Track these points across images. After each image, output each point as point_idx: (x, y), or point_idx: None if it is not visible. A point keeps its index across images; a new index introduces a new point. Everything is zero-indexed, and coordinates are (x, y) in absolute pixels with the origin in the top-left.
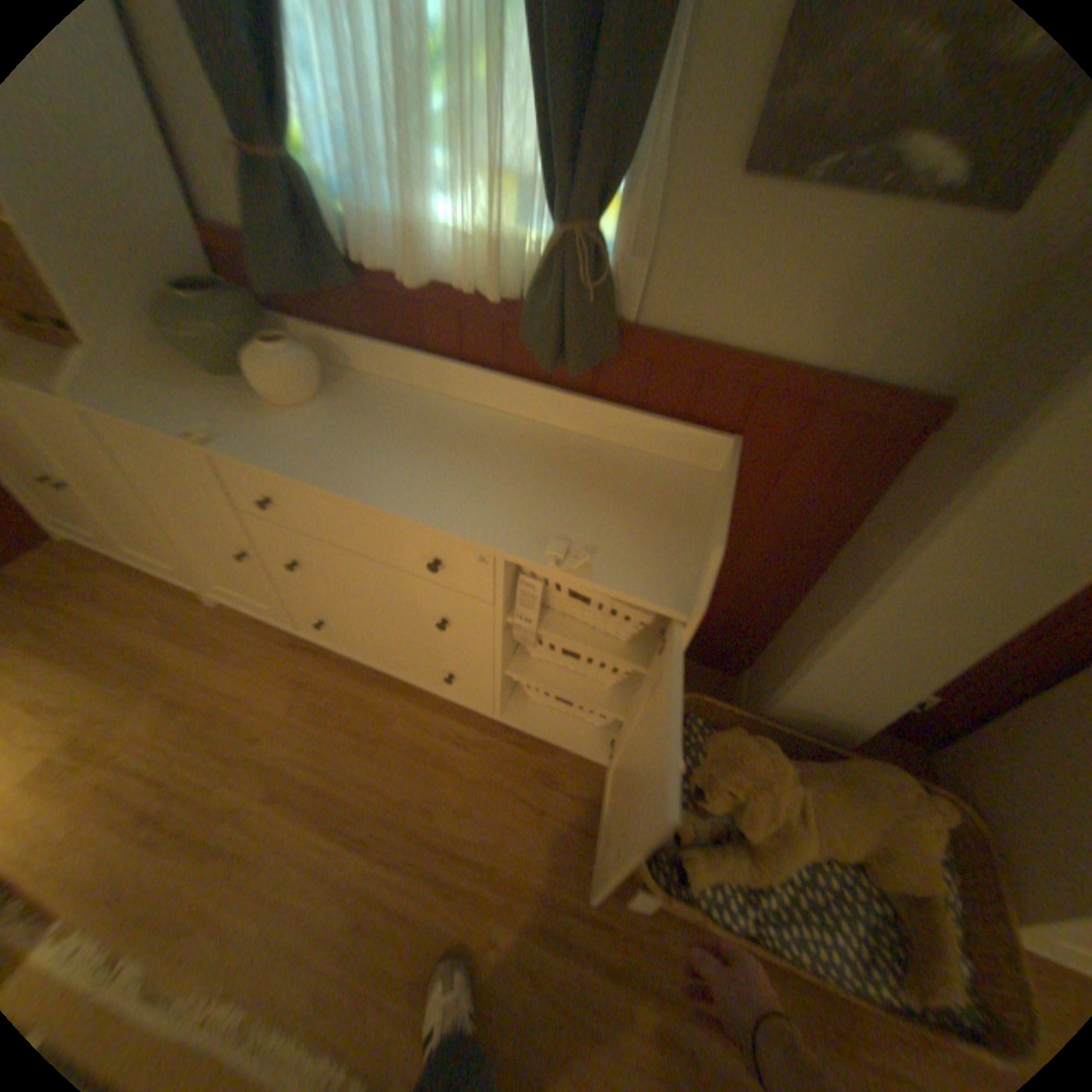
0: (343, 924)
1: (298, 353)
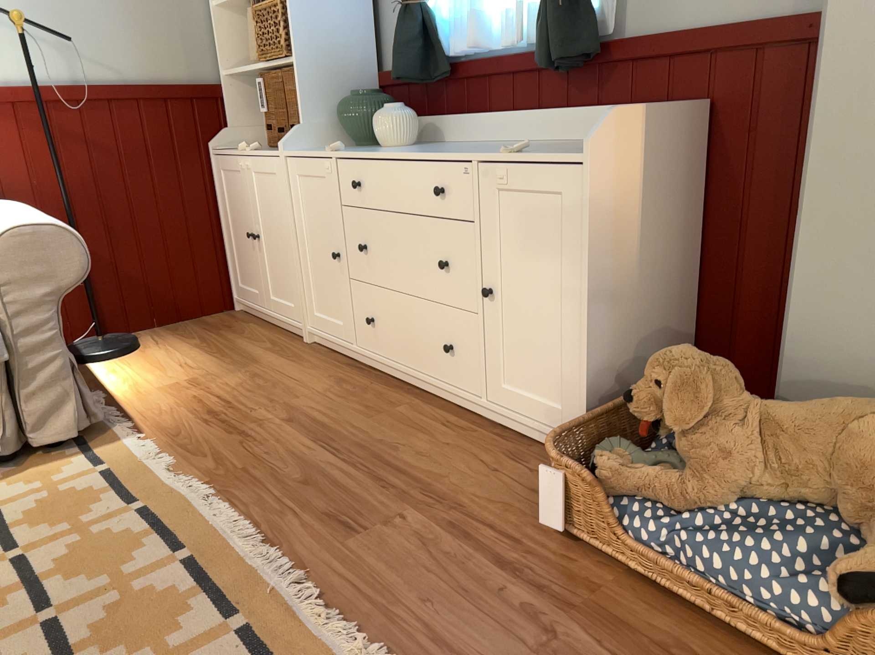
0: (296, 478)
1: (402, 110)
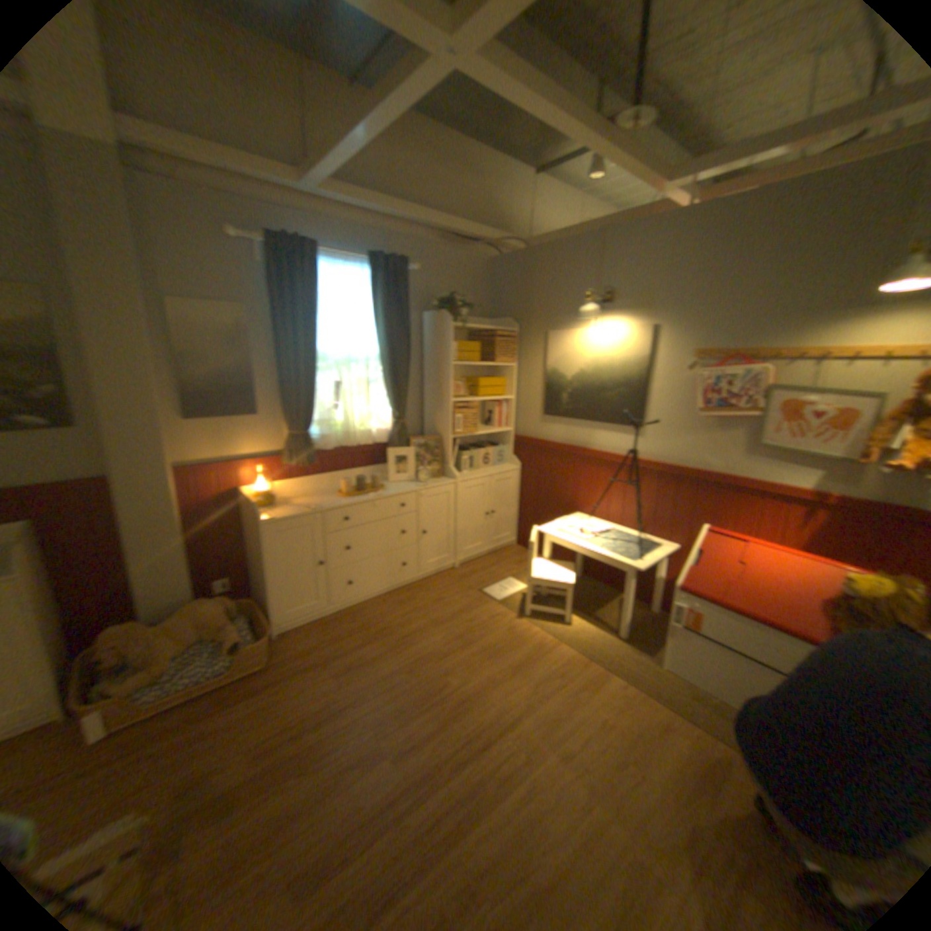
0: None
1: None
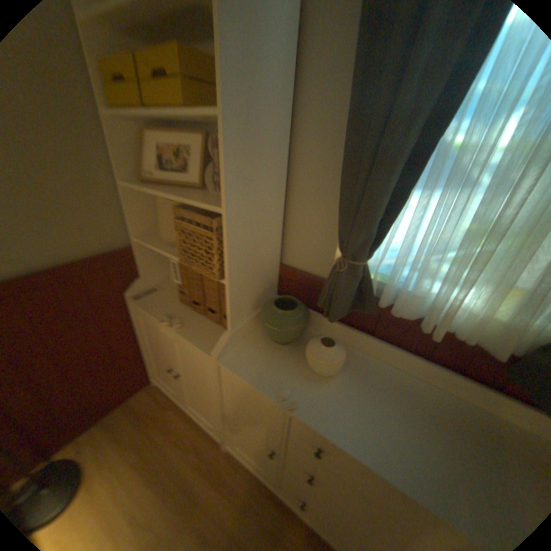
0: None
1: (341, 352)
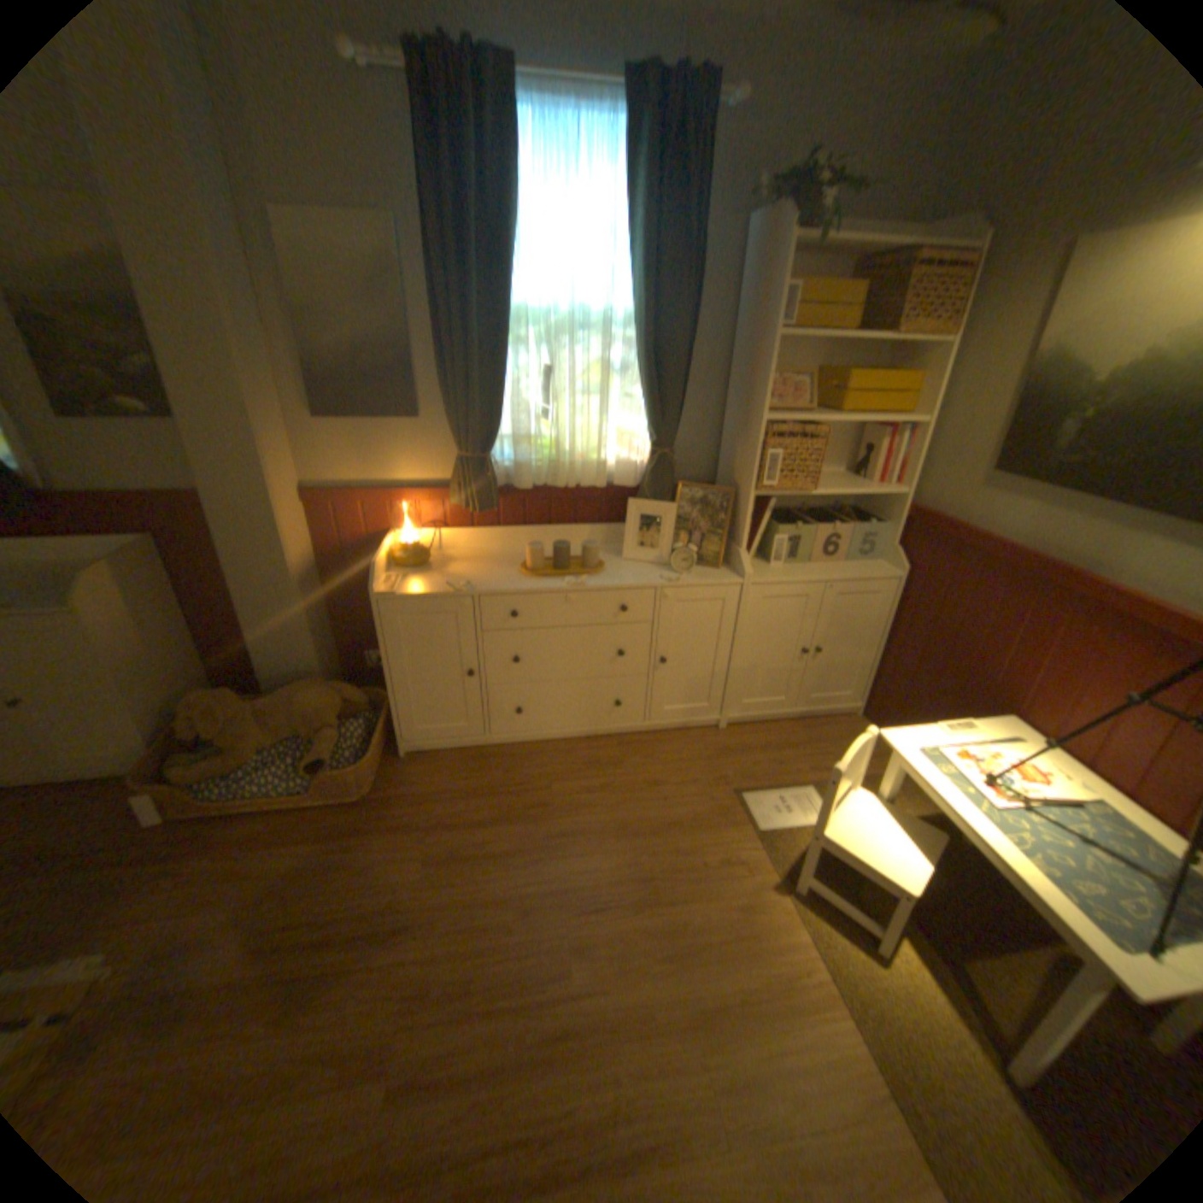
0: None
1: None
